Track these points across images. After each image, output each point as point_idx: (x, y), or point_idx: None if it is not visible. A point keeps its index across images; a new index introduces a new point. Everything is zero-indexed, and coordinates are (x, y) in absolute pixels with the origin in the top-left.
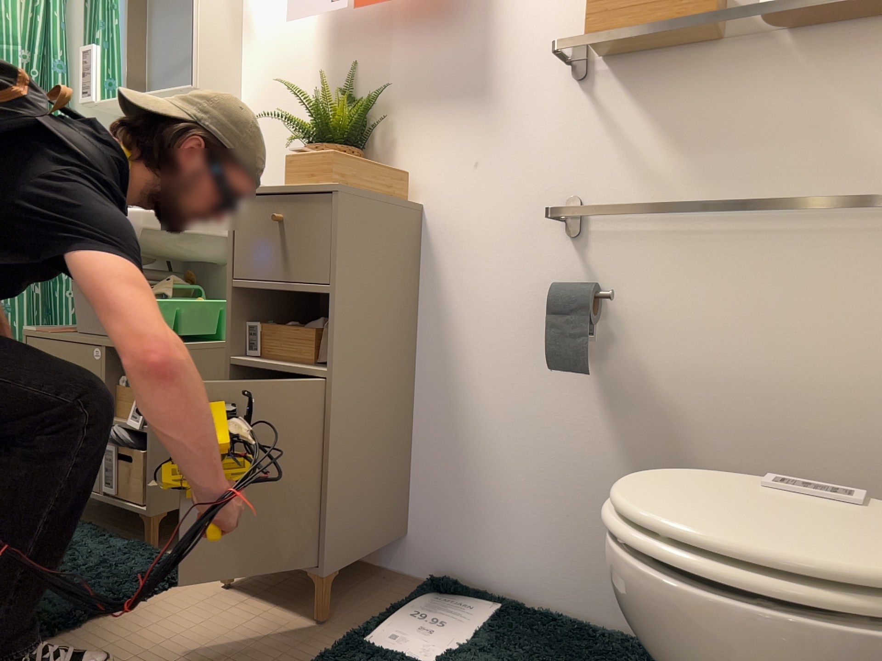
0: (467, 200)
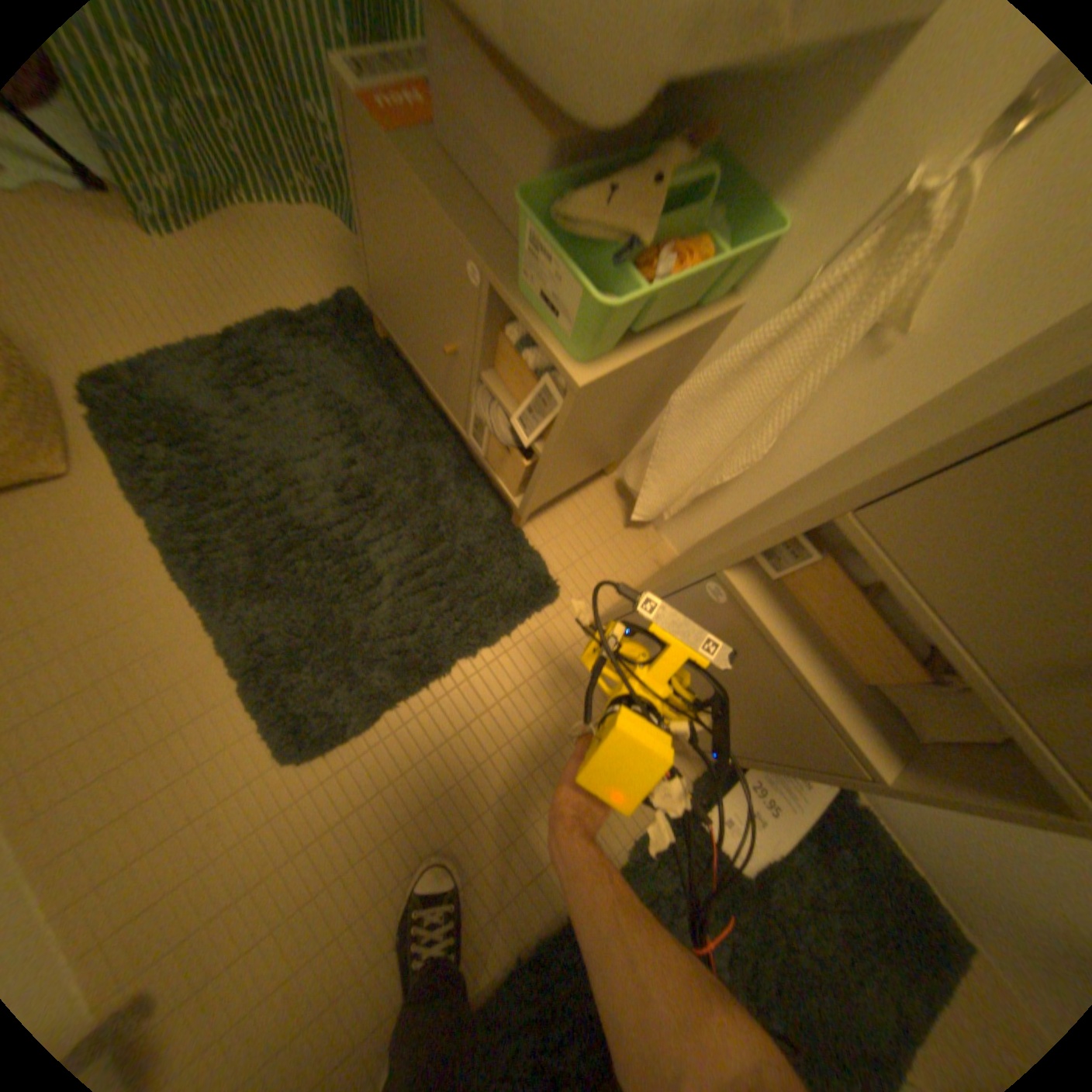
0: None
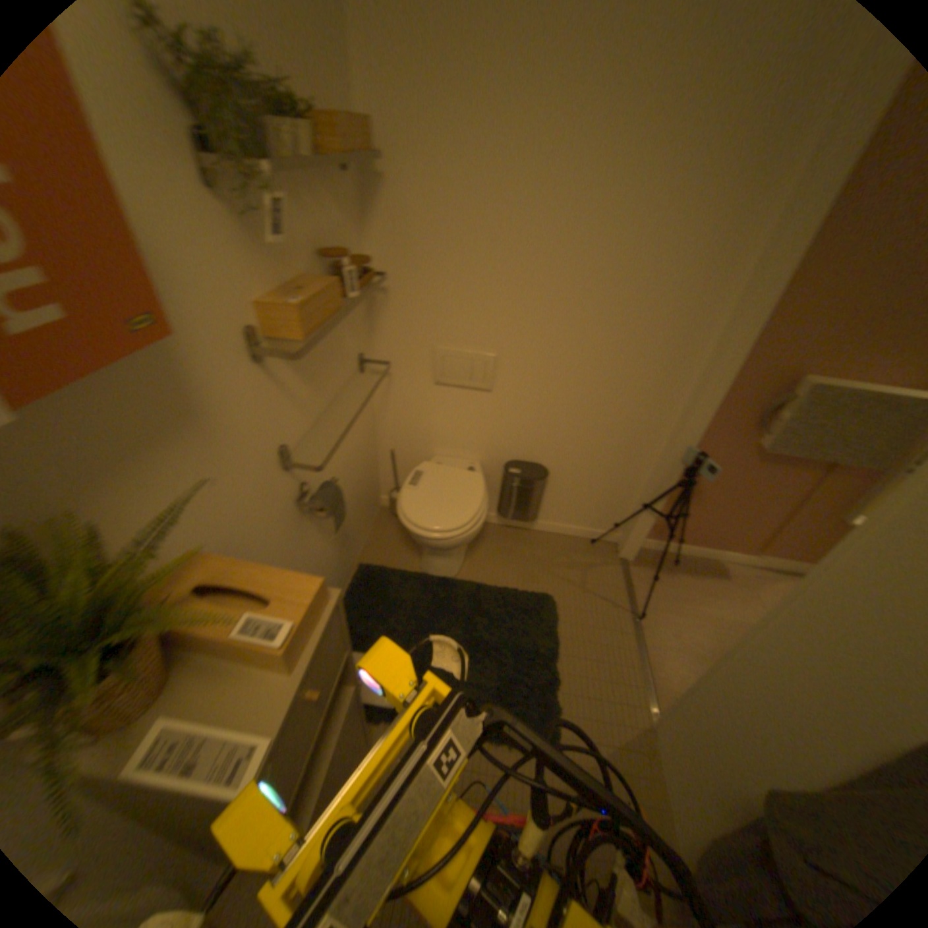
0: (222, 512)
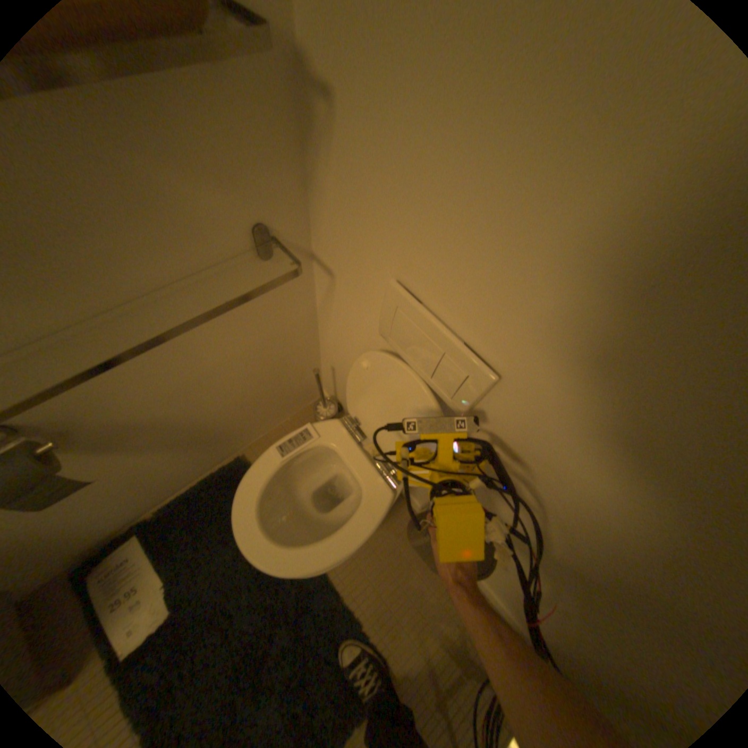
0: None
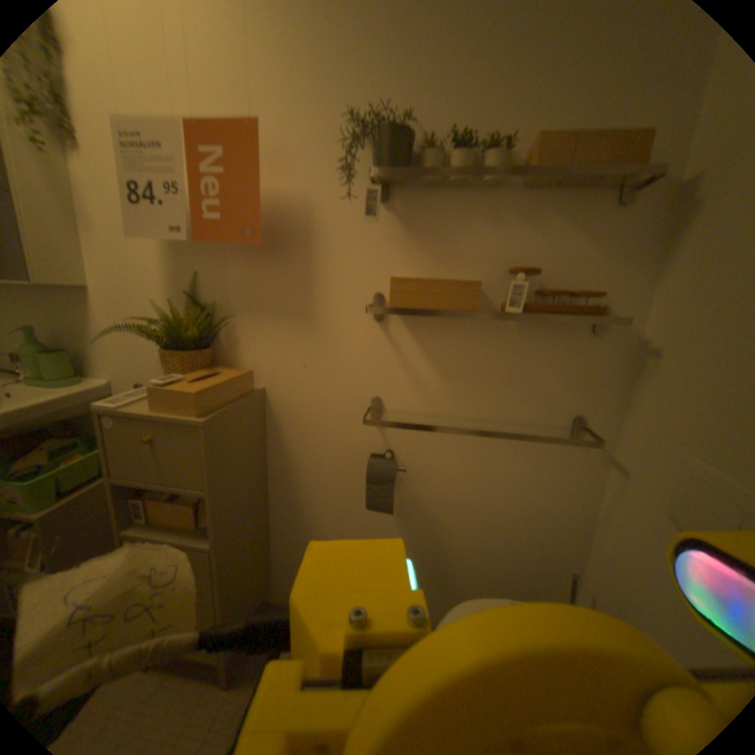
0: (301, 389)
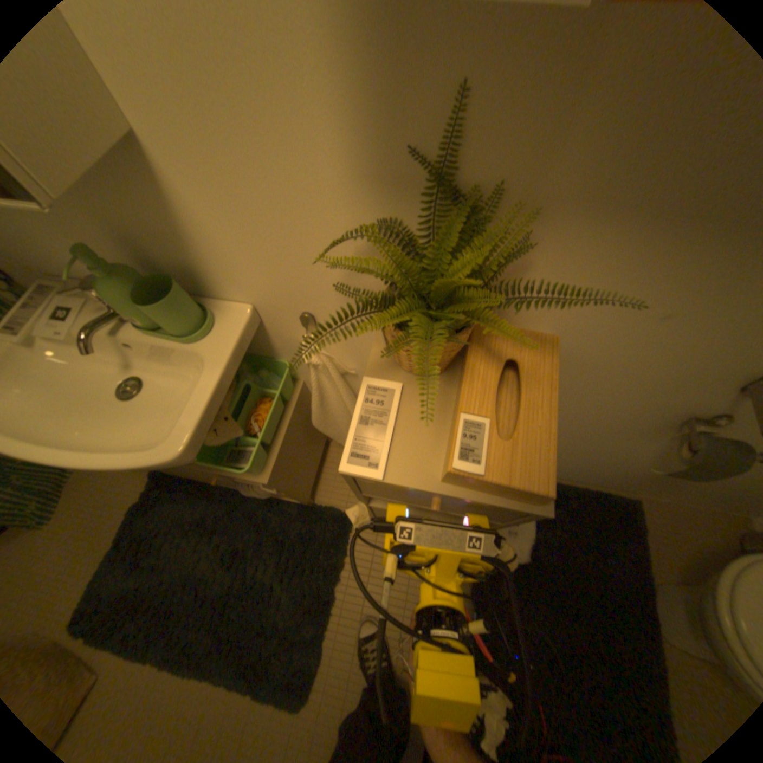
0: (625, 344)
